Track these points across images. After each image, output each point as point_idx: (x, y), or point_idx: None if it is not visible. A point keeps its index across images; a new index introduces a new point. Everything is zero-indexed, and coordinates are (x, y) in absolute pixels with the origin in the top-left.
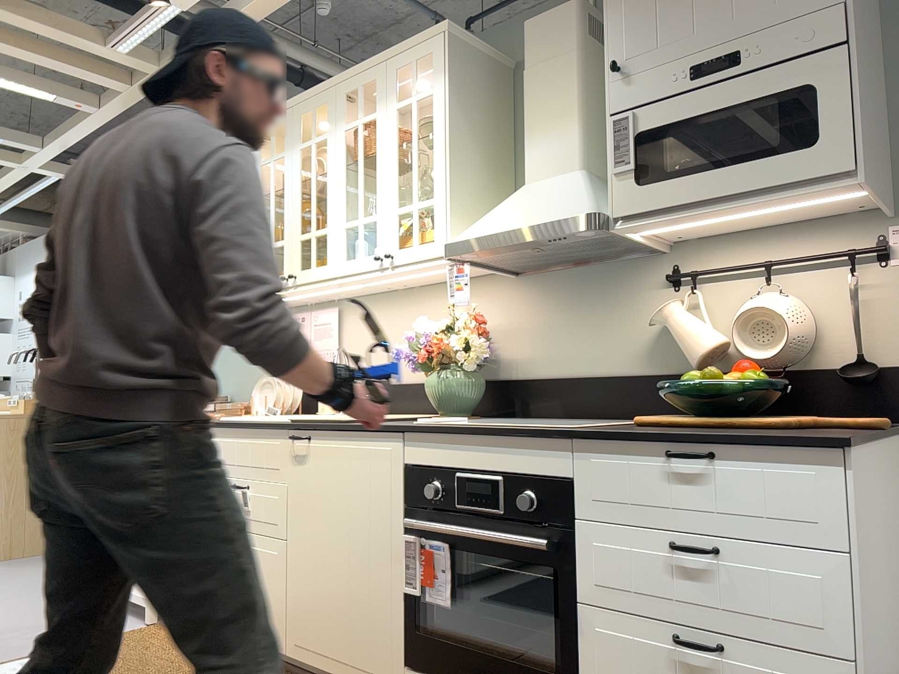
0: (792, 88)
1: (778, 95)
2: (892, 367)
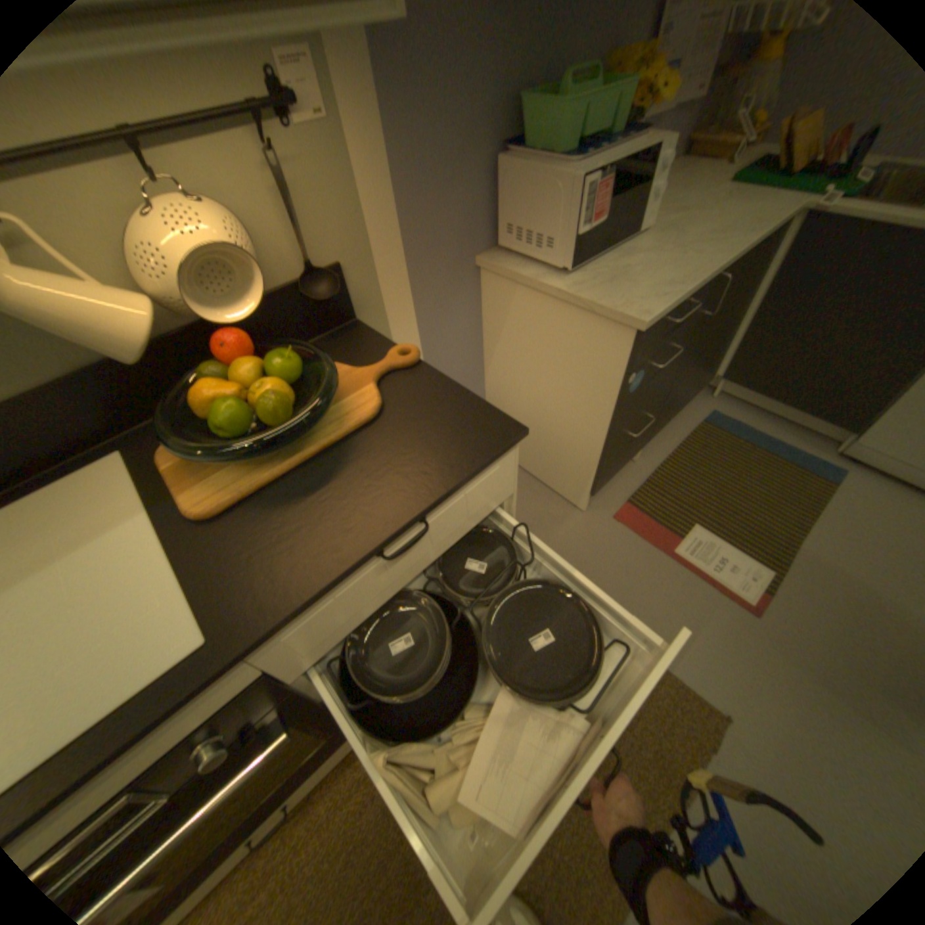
0: None
1: None
2: (335, 266)
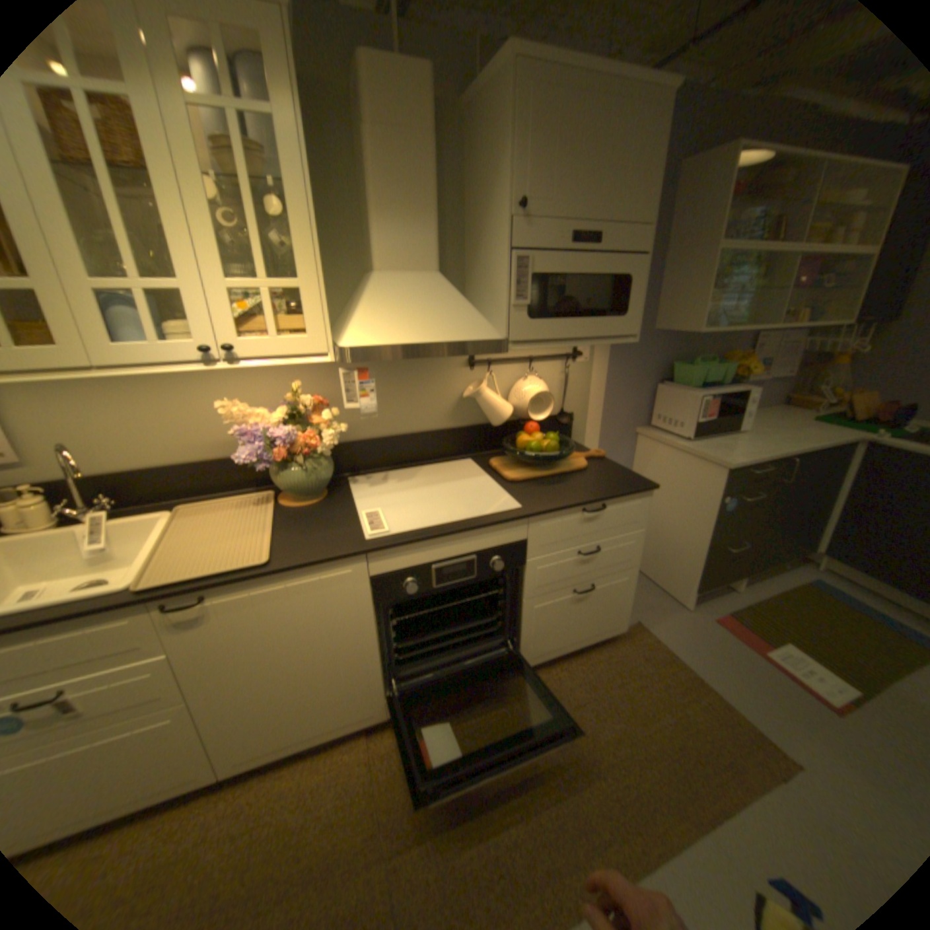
0: (623, 274)
1: (616, 275)
2: (571, 414)
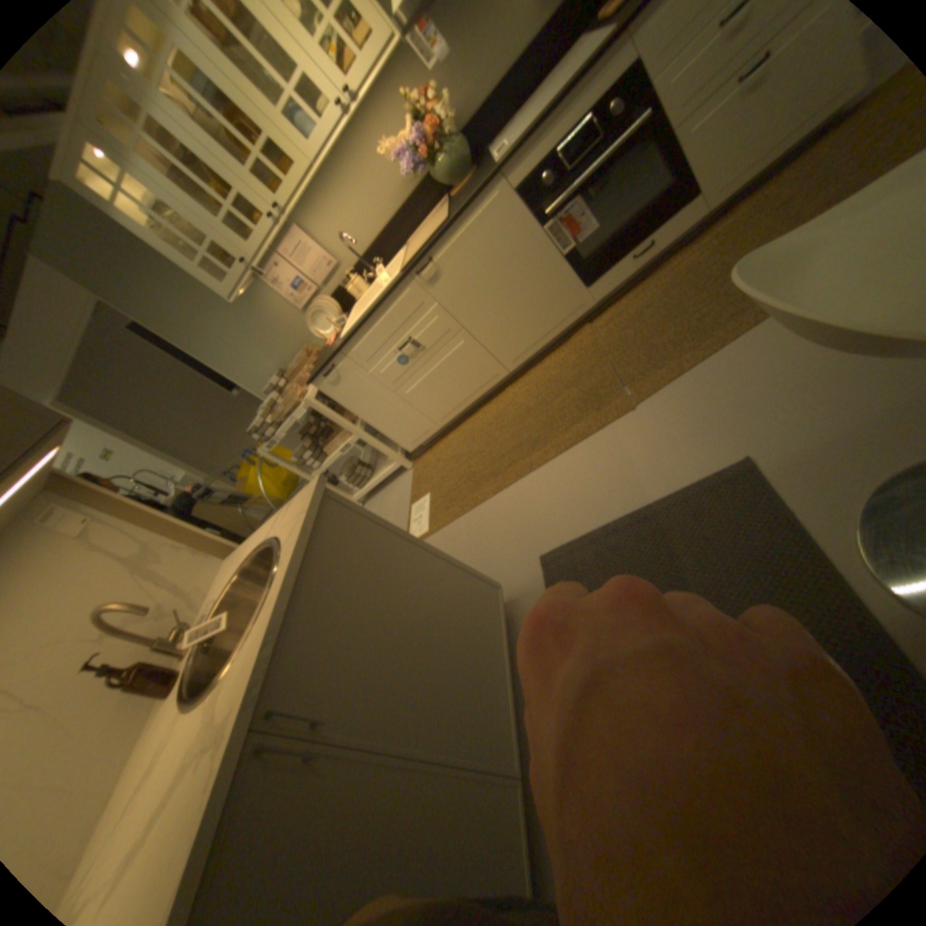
0: None
1: None
2: None
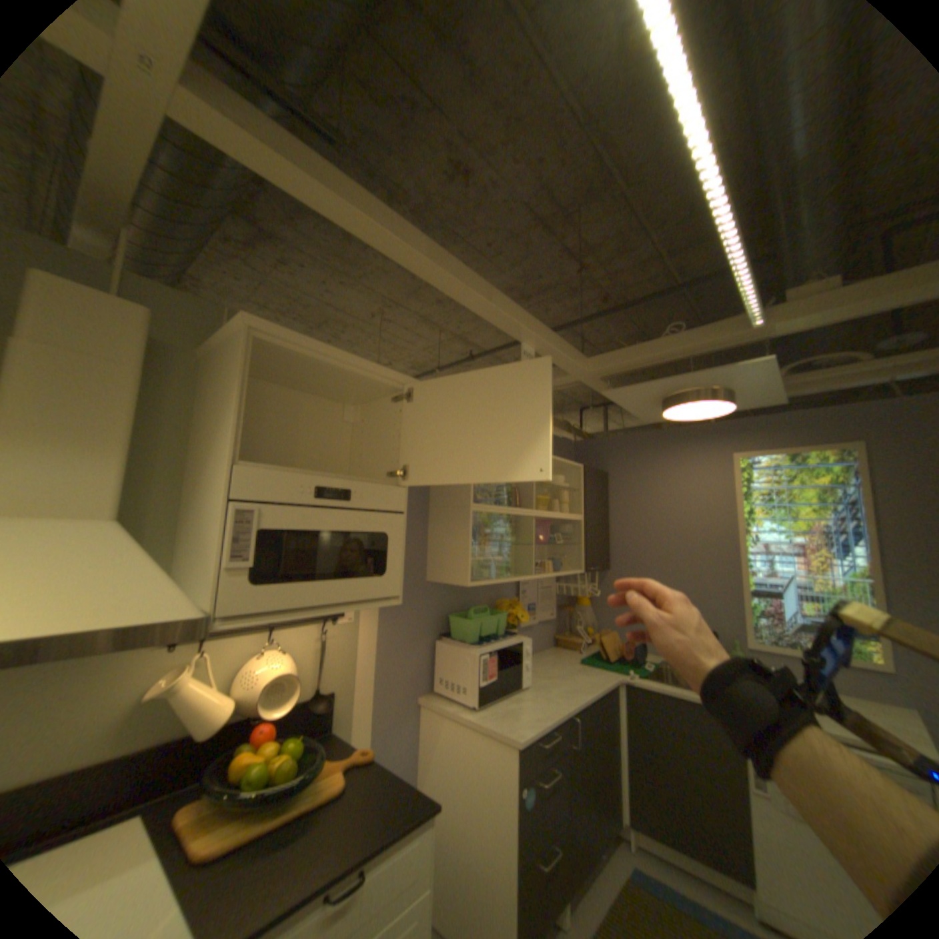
0: (378, 531)
1: (369, 532)
2: (332, 693)
